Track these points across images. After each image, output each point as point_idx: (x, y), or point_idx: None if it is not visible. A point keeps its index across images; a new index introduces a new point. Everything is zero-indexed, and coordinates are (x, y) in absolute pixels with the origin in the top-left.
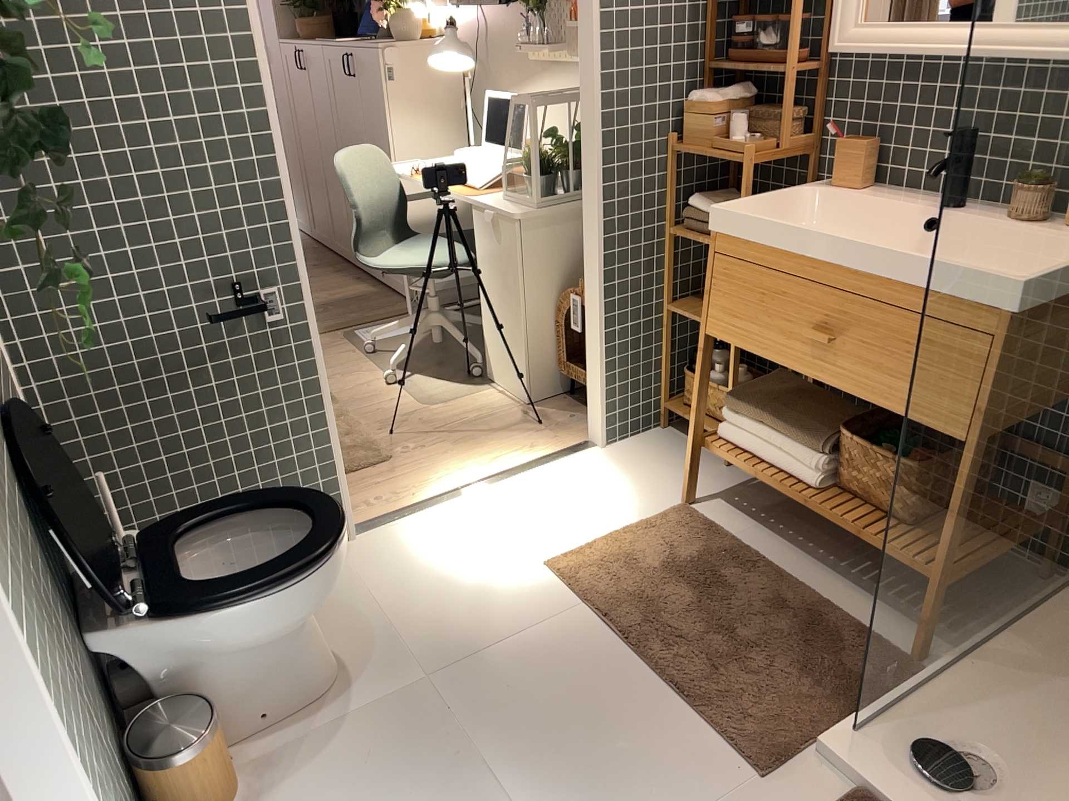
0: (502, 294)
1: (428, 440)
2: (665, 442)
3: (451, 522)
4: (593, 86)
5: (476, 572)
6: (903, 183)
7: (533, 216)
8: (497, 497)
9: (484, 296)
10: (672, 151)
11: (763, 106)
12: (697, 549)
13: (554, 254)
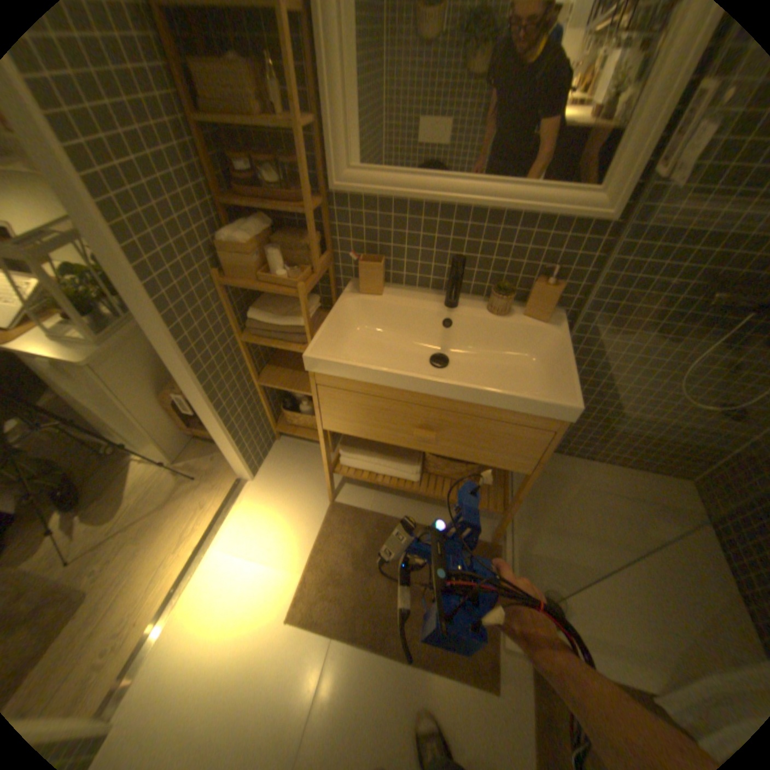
0: (98, 410)
1: (105, 551)
2: (285, 452)
3: (186, 633)
4: (112, 258)
5: (239, 672)
6: (401, 279)
7: (94, 352)
8: (206, 579)
9: (78, 411)
10: (218, 285)
11: (271, 222)
12: (360, 537)
13: (132, 367)
